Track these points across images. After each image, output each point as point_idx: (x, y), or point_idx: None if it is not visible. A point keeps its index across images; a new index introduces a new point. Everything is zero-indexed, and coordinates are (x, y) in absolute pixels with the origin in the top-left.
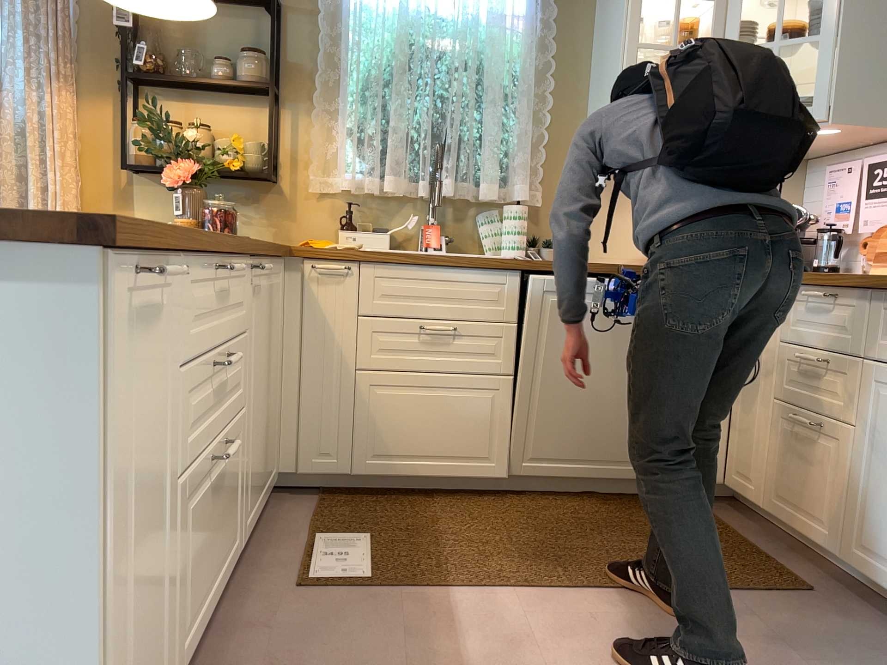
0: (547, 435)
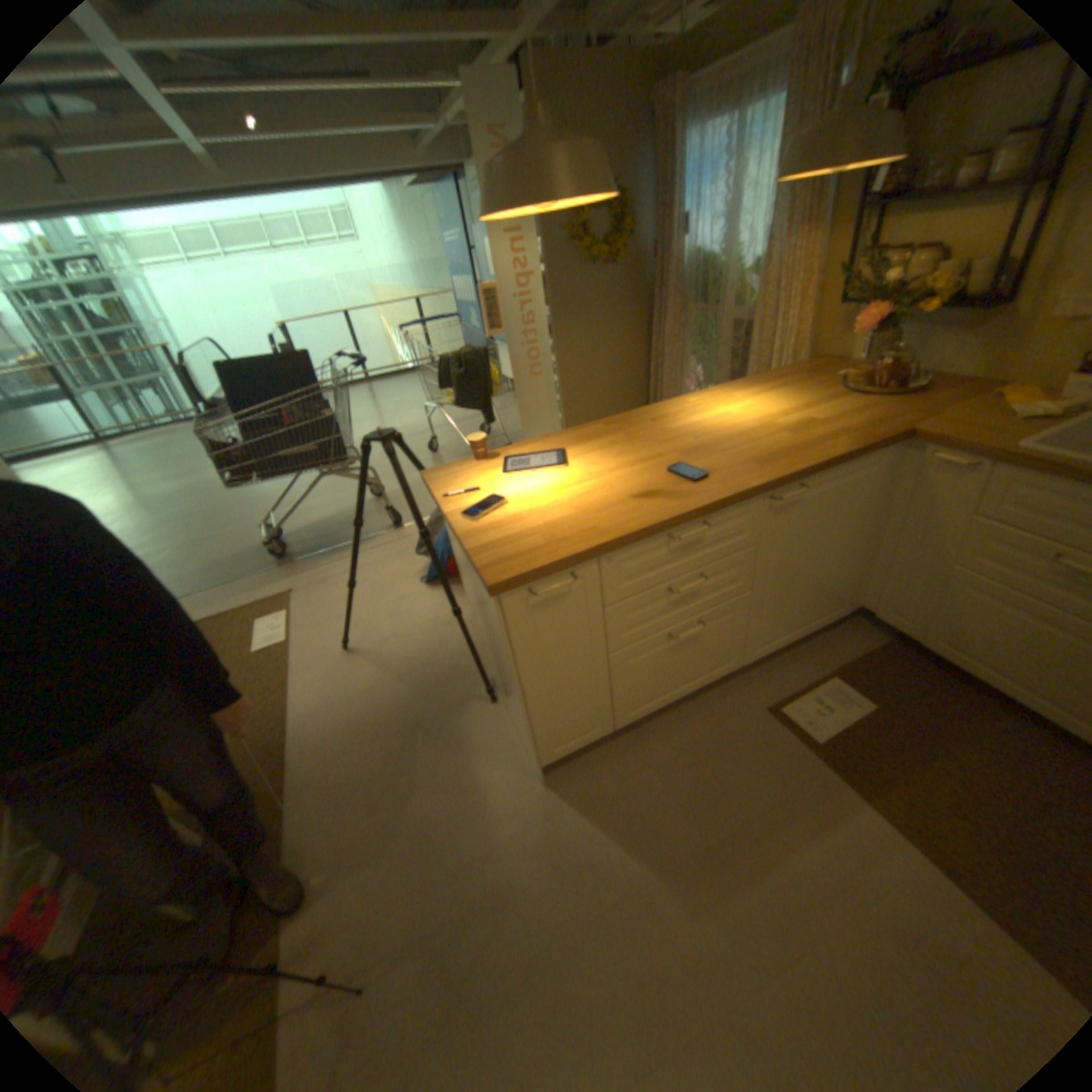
0: None
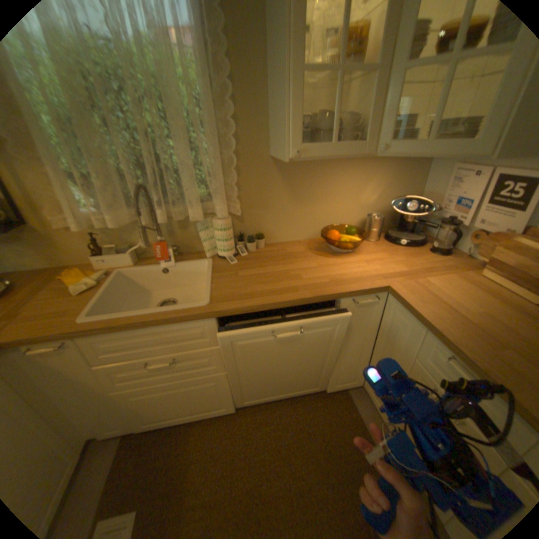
0: (254, 392)
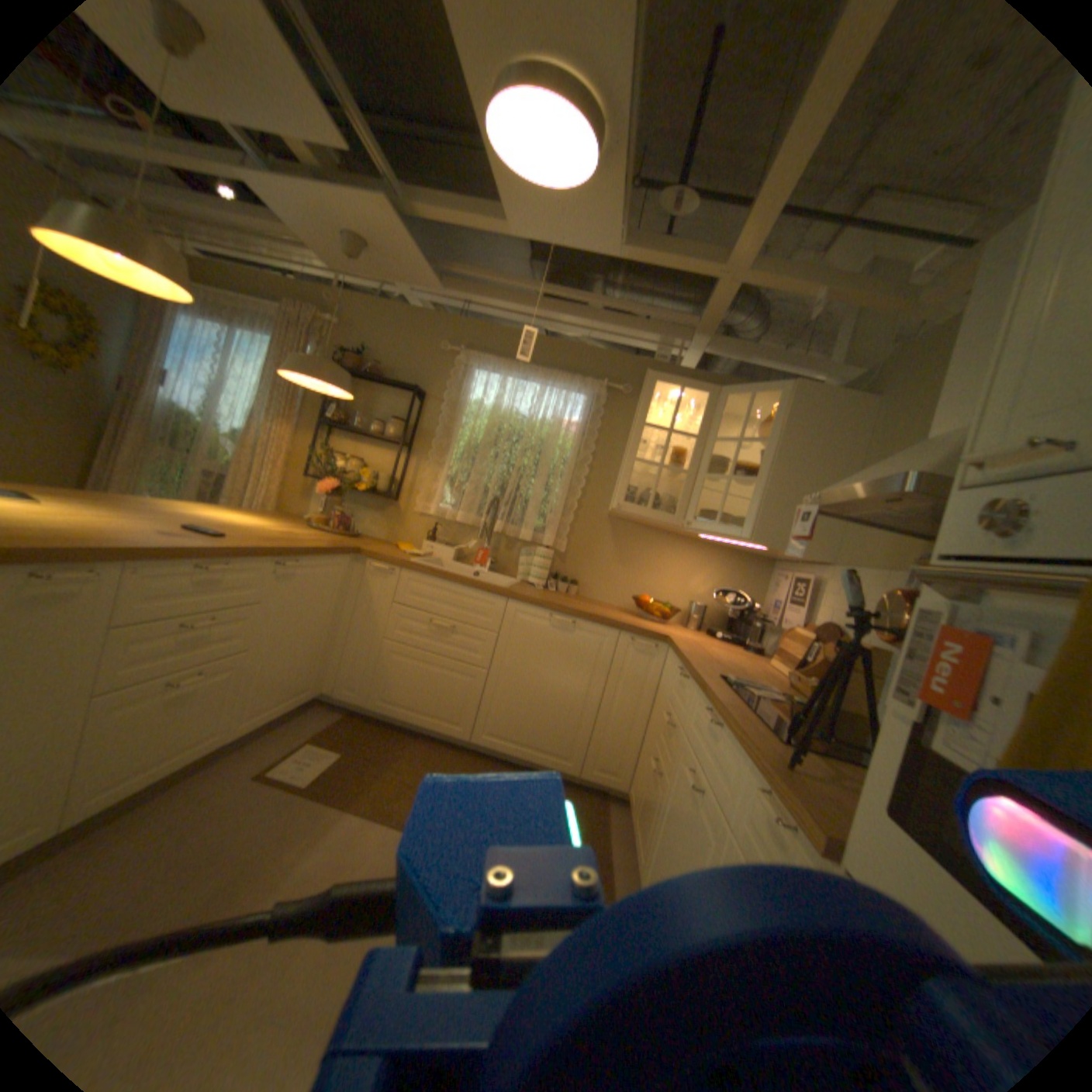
0: (501, 719)
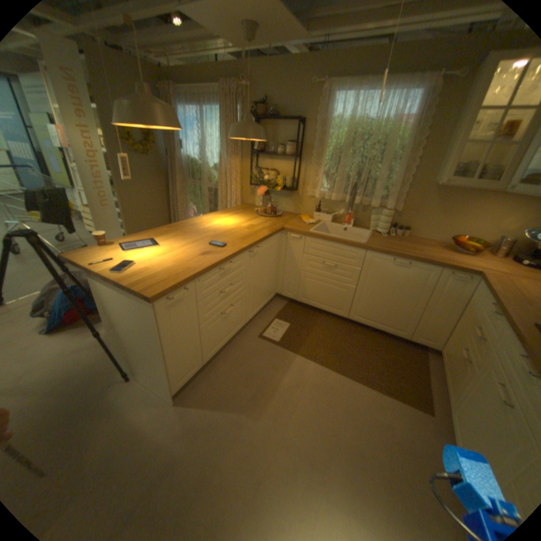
0: (364, 309)
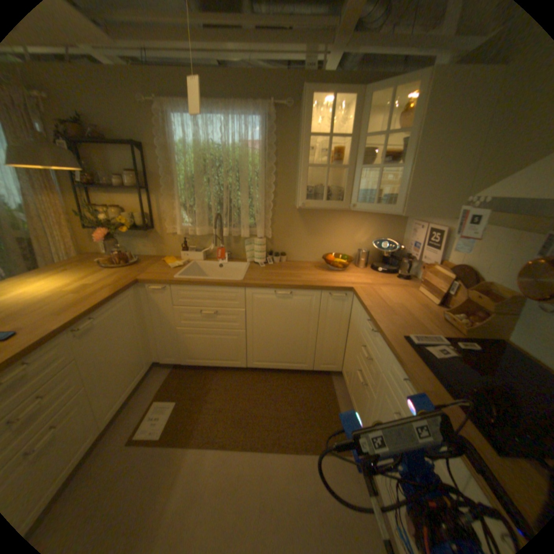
0: (261, 353)
